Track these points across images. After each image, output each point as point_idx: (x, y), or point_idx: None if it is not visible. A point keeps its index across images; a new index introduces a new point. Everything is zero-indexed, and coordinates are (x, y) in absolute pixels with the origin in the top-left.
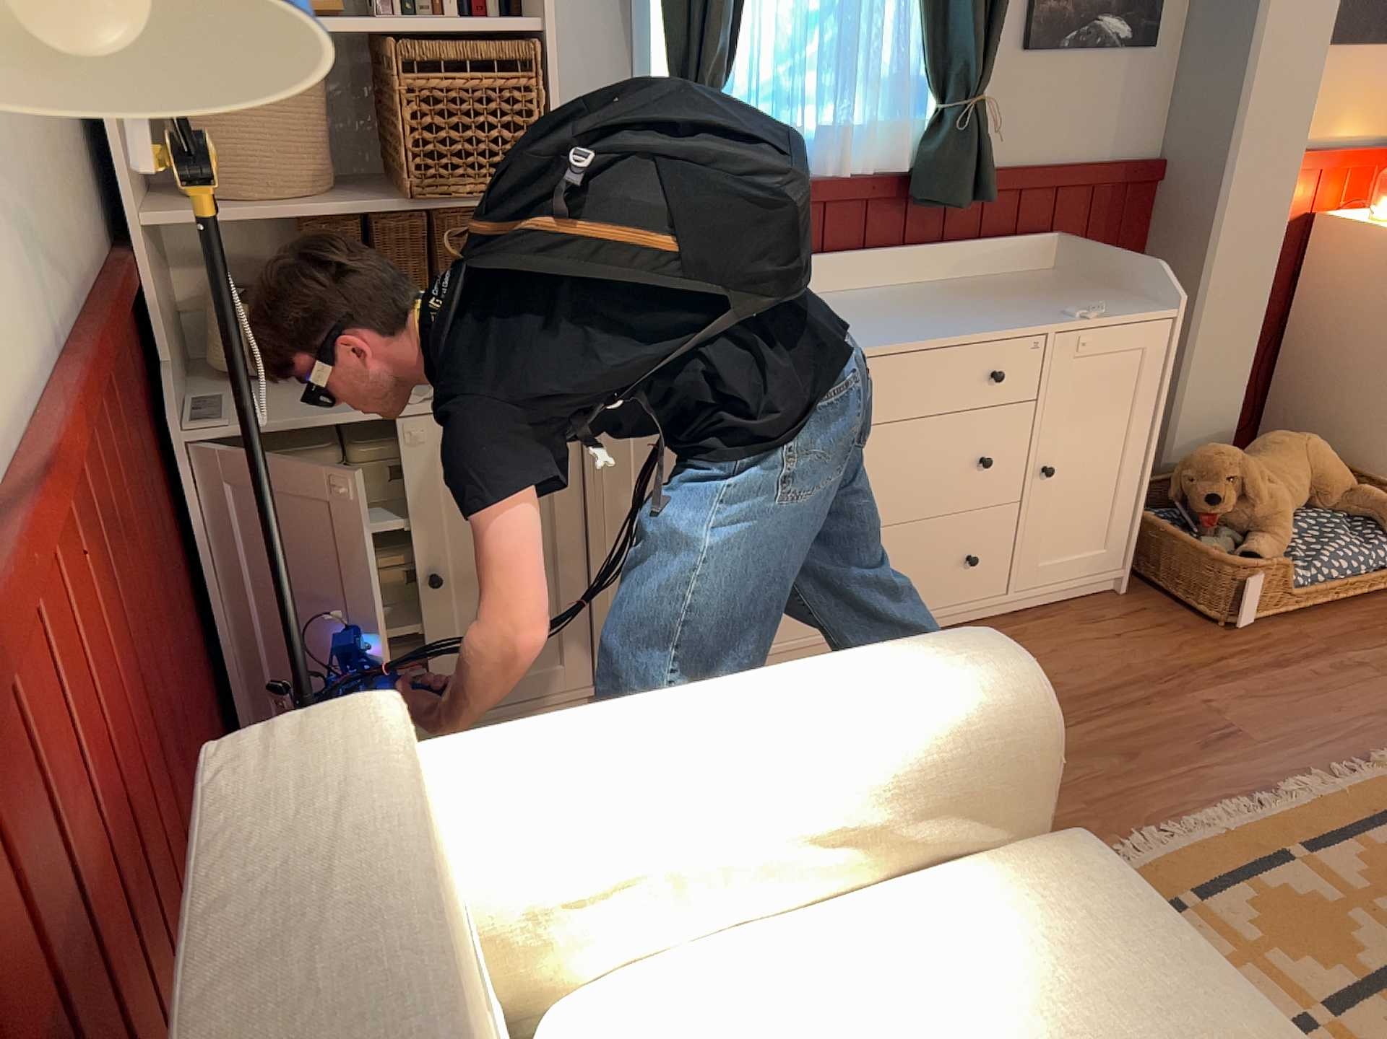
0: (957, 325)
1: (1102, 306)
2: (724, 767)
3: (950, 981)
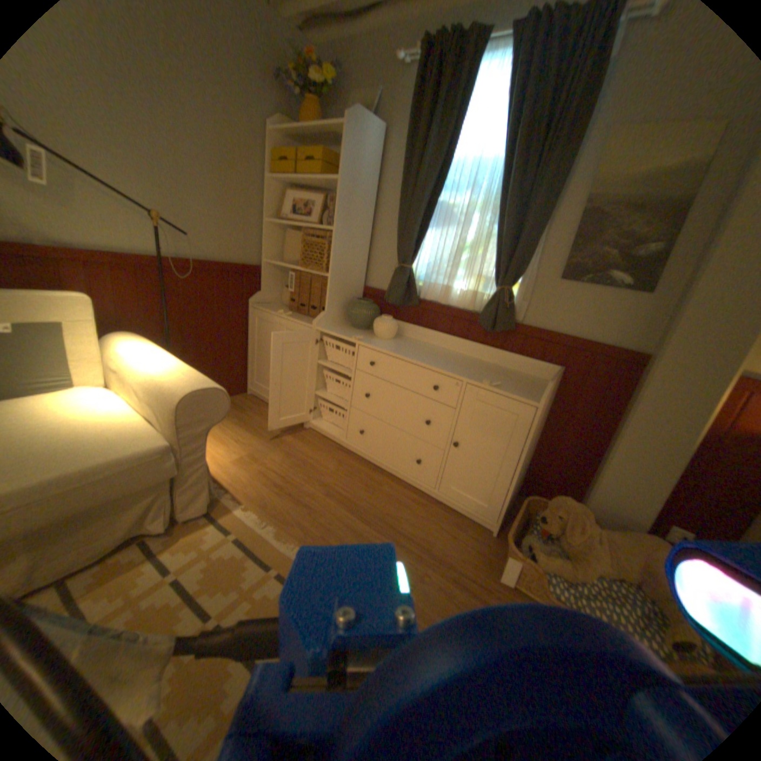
0: (437, 364)
1: (499, 383)
2: (139, 363)
3: (95, 424)
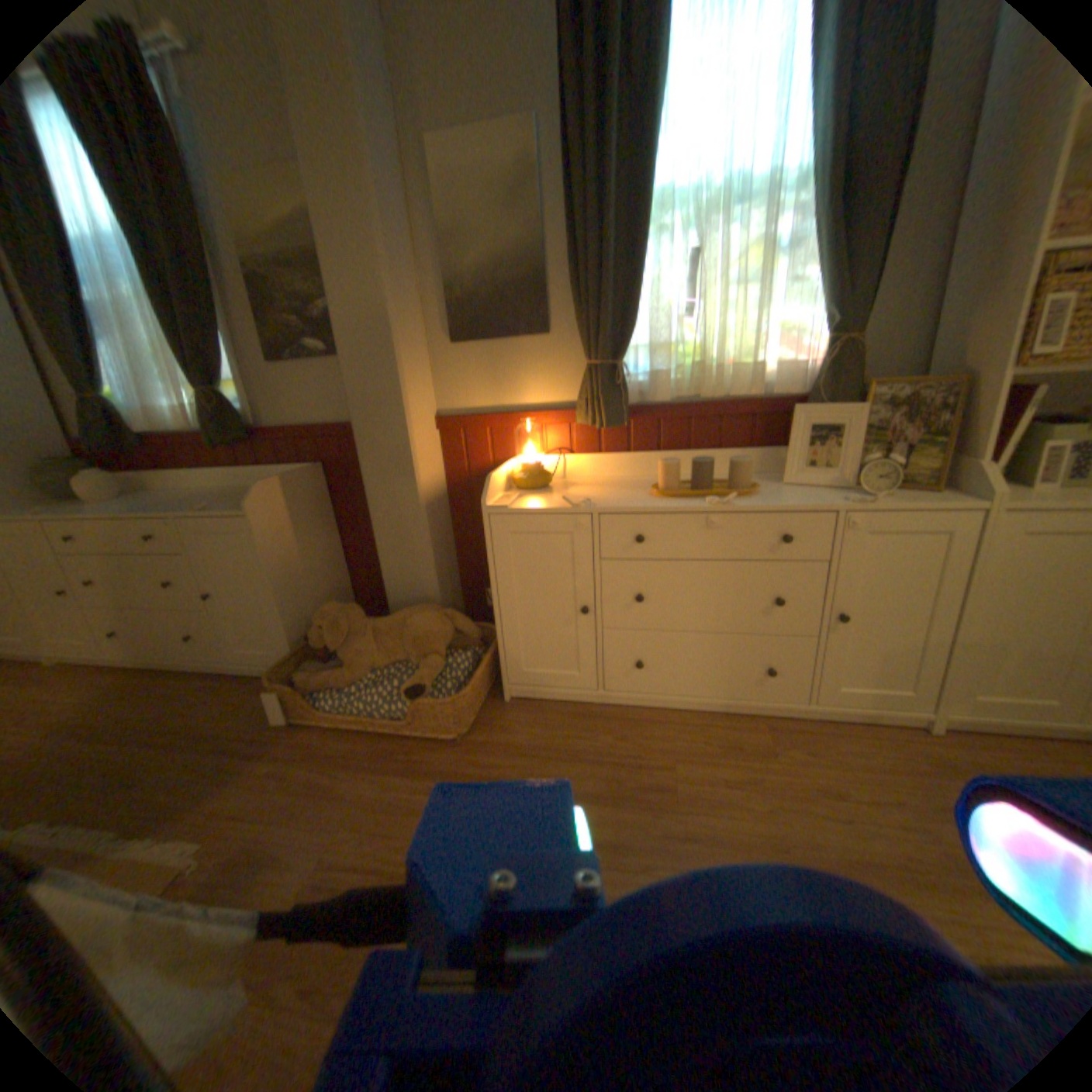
0: (148, 509)
1: (205, 505)
2: None
3: None
